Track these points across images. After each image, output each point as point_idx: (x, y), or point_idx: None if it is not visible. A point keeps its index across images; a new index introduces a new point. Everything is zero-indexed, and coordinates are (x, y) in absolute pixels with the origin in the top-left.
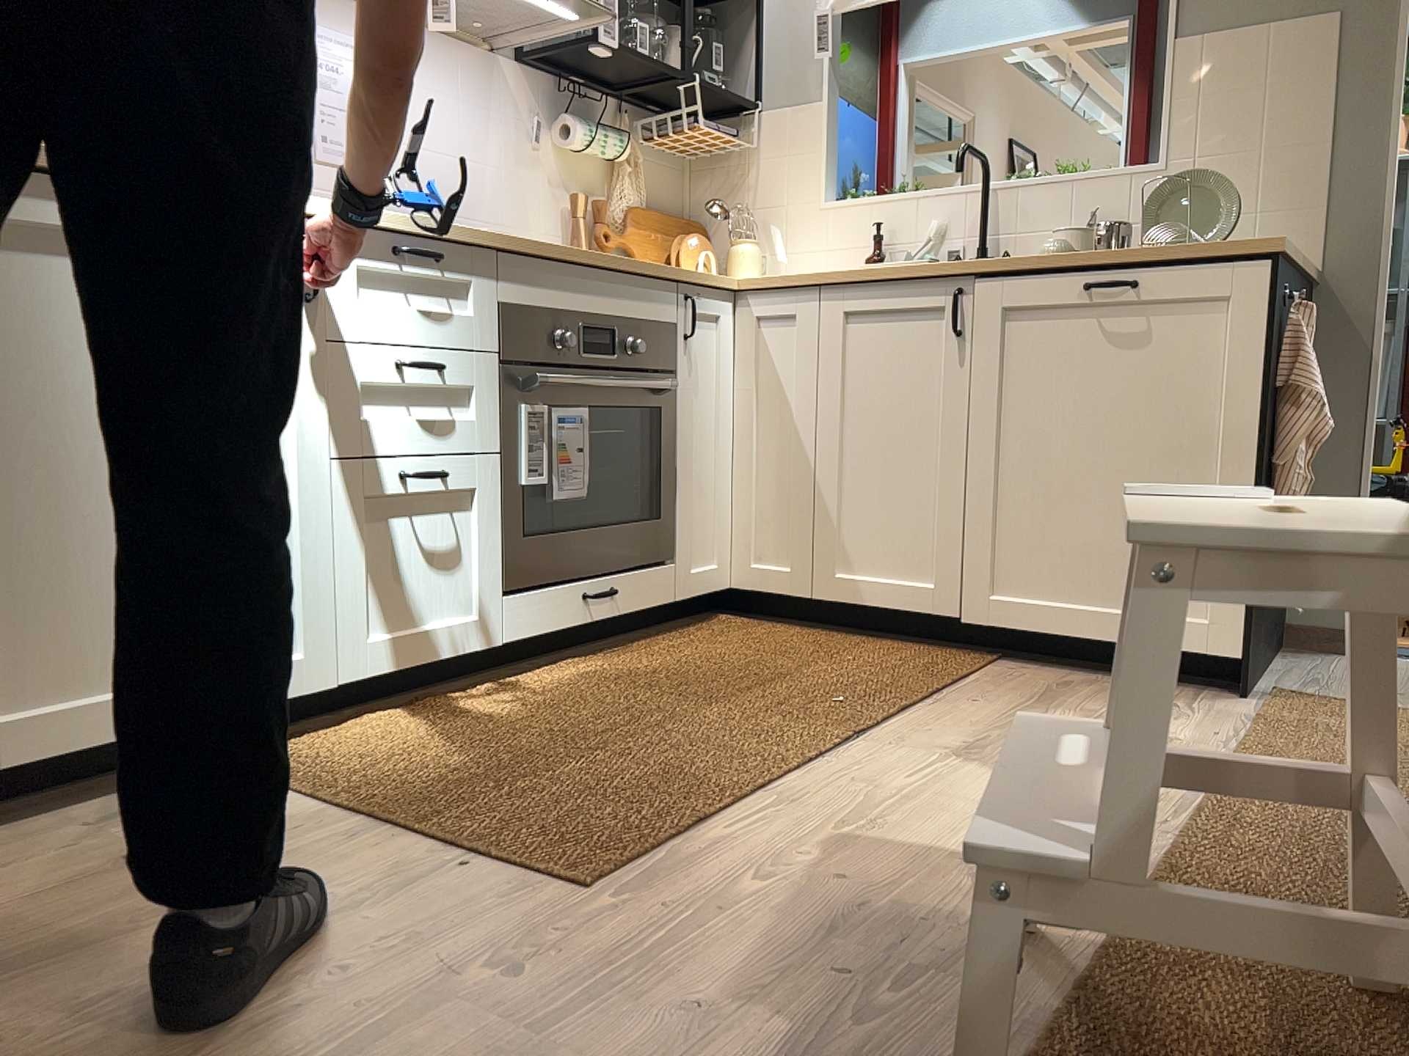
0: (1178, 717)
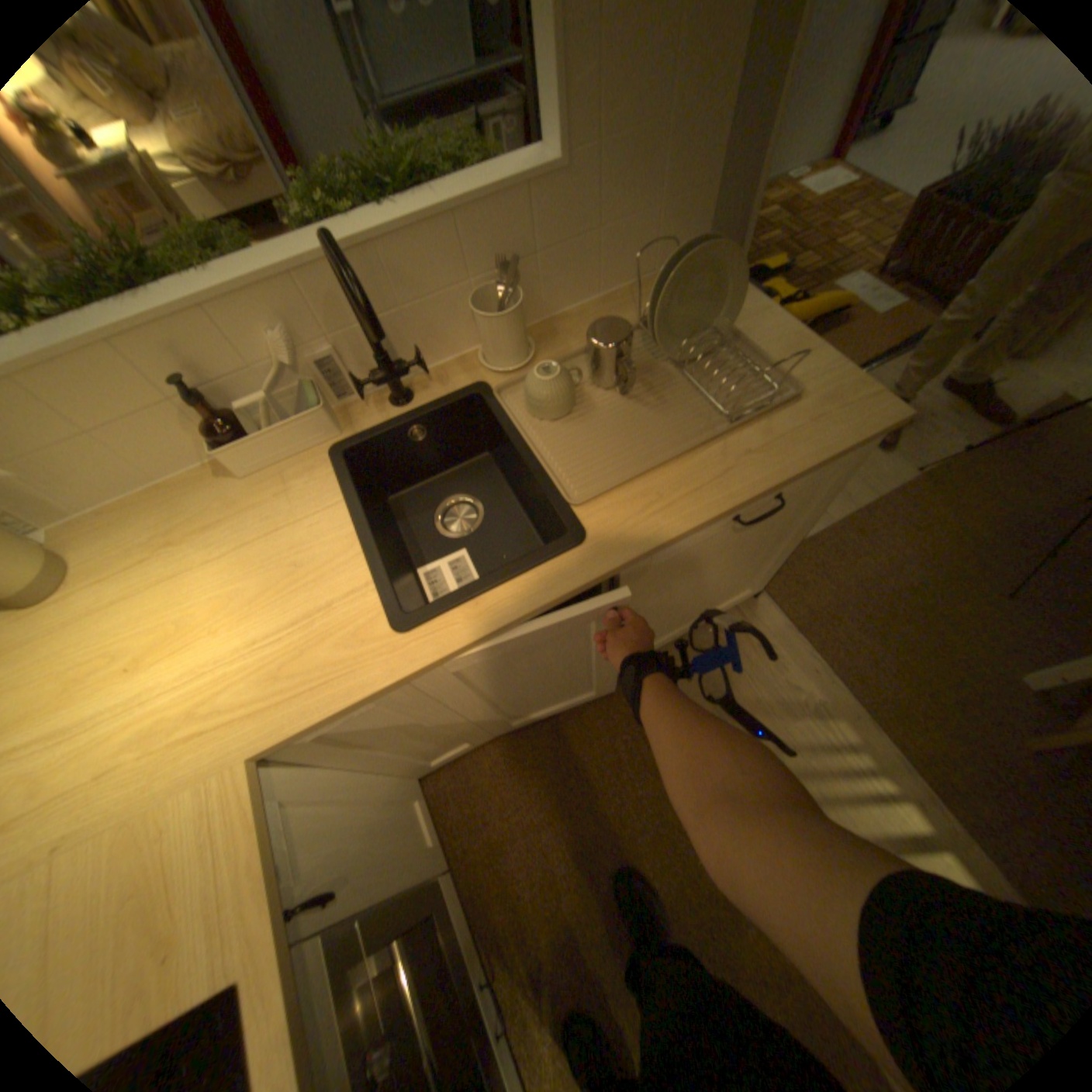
0: (784, 667)
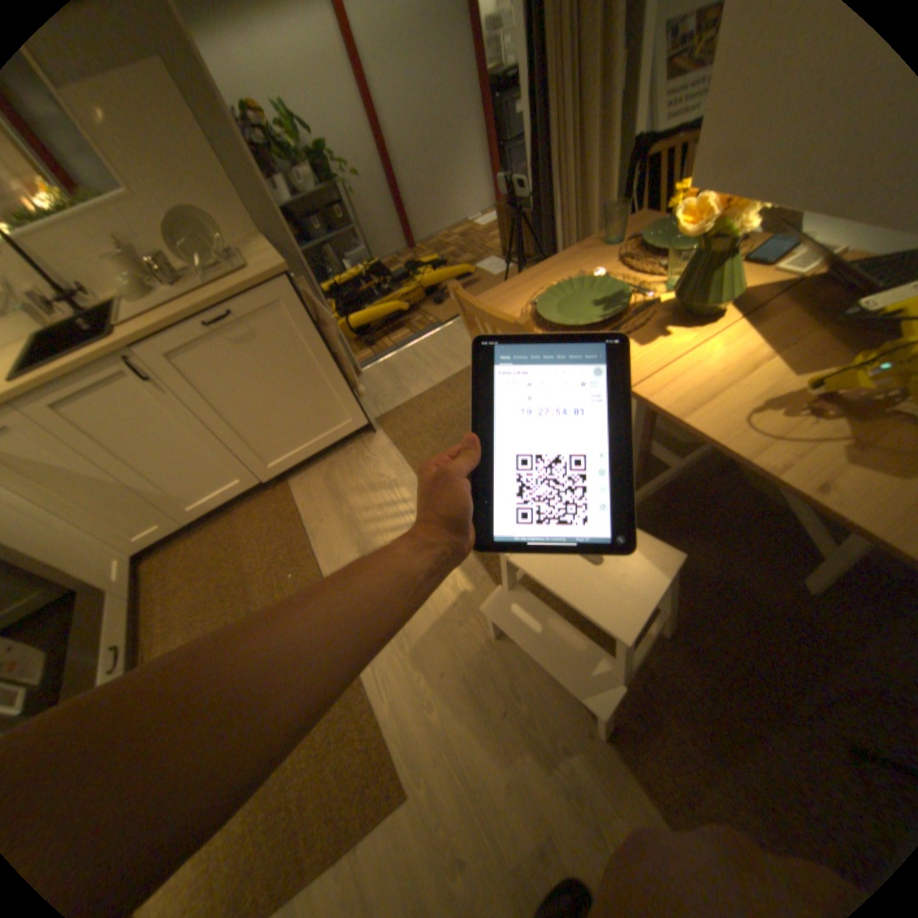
0: (379, 465)
